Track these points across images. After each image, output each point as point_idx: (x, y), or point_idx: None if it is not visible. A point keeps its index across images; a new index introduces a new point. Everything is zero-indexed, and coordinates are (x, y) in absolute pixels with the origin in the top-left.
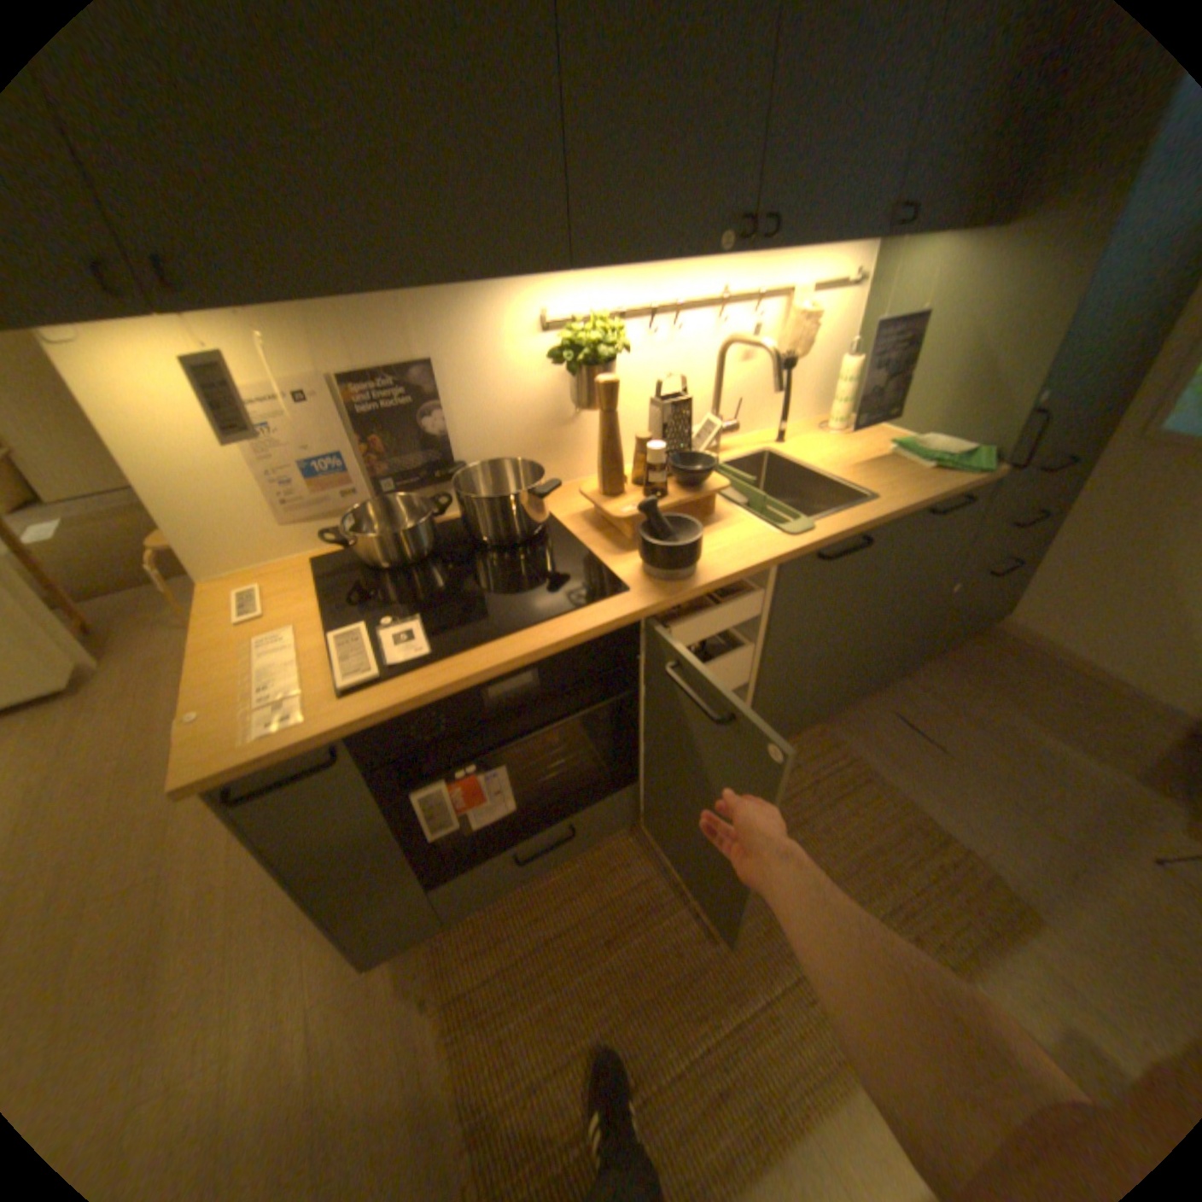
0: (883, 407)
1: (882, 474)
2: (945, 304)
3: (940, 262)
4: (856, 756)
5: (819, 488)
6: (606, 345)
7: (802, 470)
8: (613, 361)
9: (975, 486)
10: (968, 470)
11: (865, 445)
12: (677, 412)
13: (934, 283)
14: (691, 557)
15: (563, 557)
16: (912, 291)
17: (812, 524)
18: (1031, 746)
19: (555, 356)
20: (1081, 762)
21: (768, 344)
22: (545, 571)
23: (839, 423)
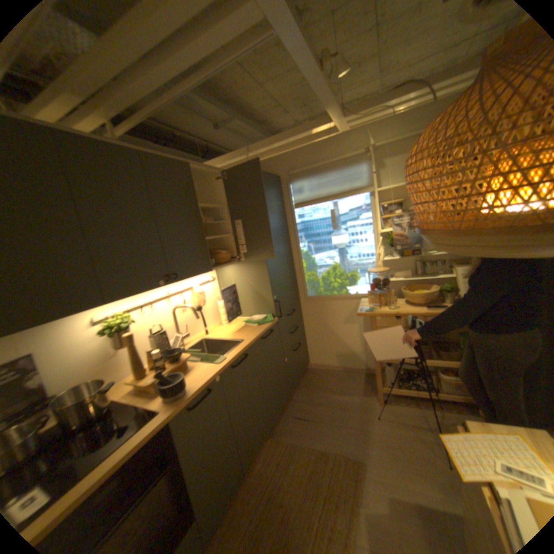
0: (236, 313)
1: (242, 333)
2: (238, 281)
3: (232, 272)
4: (285, 444)
5: (225, 345)
6: (123, 323)
7: (217, 341)
8: (127, 328)
9: (269, 327)
10: (266, 323)
11: (235, 326)
12: (160, 338)
13: (233, 277)
14: (182, 388)
15: (121, 416)
16: (229, 280)
17: (224, 358)
18: (333, 403)
19: (99, 334)
20: (347, 400)
21: (188, 306)
22: (113, 427)
23: (225, 322)
